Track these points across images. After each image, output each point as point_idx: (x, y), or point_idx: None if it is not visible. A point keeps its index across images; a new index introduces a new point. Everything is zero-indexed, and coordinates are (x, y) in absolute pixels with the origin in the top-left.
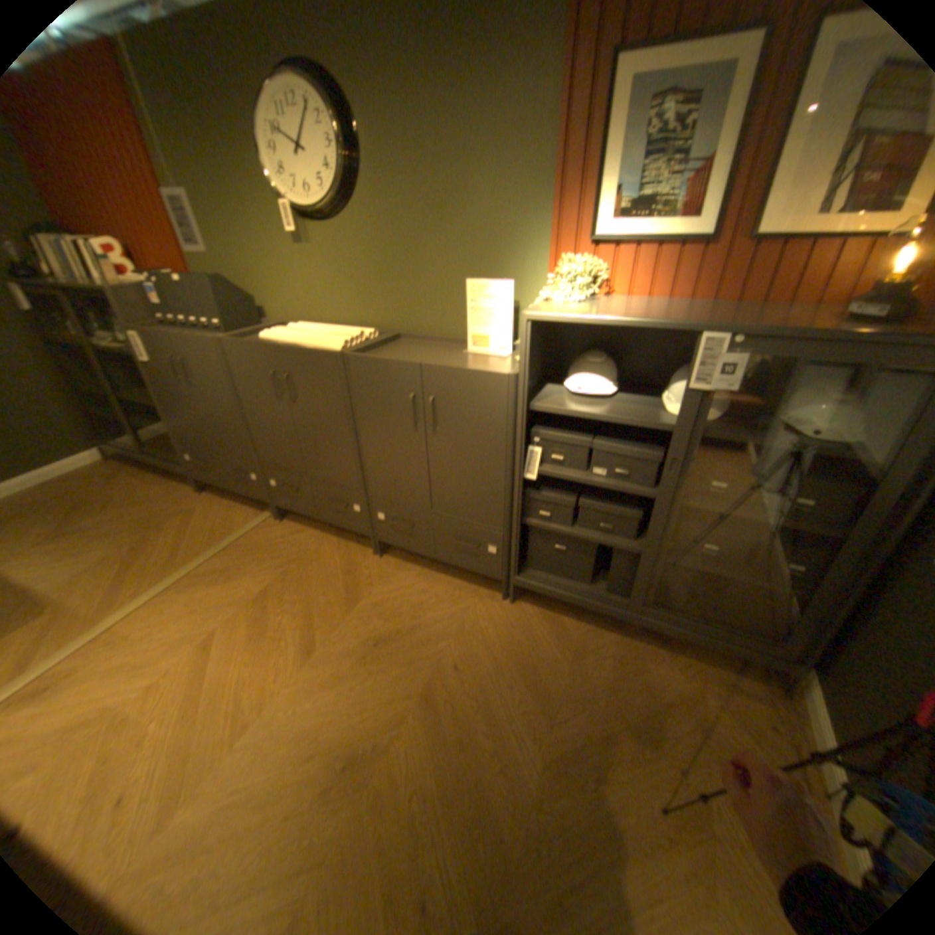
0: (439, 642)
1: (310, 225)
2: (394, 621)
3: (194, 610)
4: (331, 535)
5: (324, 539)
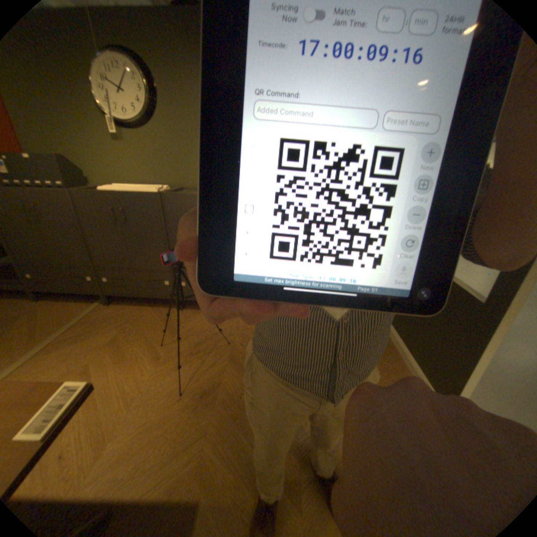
0: (230, 335)
1: (125, 129)
2: (203, 333)
3: (68, 357)
4: (147, 305)
5: (144, 307)
